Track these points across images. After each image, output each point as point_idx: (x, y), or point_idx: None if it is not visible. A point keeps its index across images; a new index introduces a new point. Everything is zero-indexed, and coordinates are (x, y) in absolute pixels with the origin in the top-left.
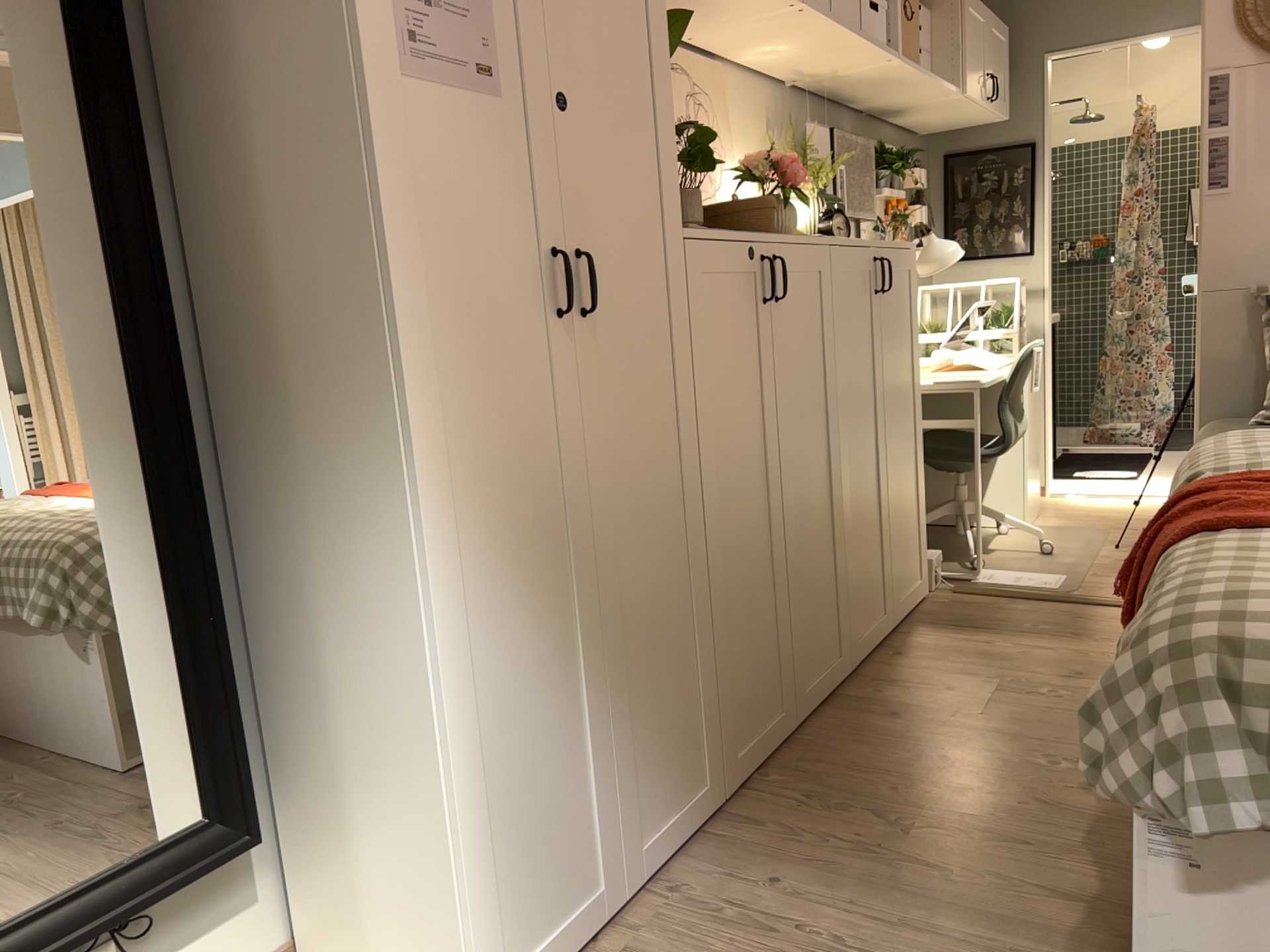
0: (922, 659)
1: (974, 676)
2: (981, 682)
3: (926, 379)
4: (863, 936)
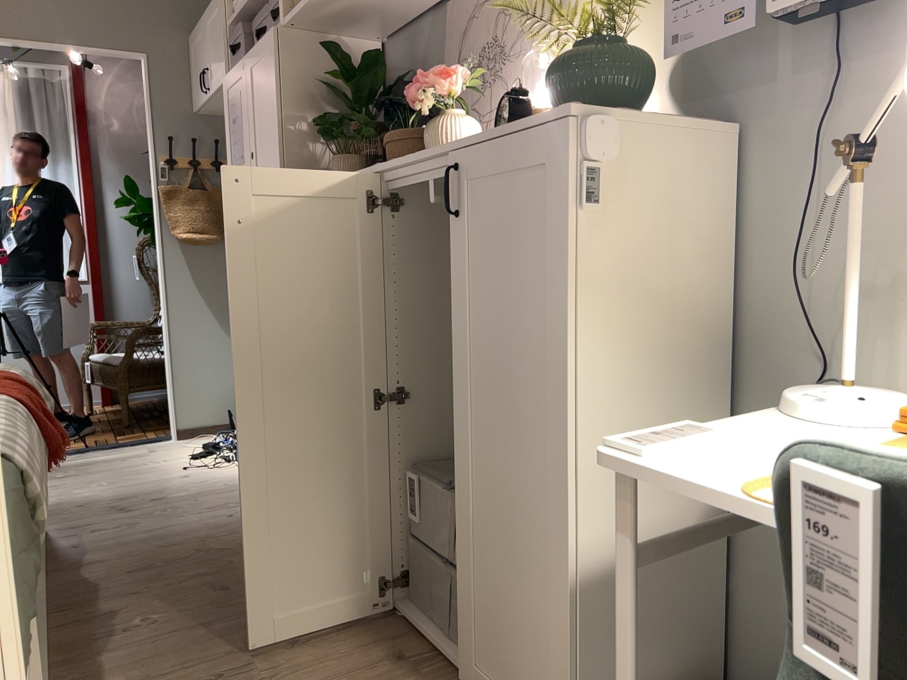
0: (363, 671)
1: (287, 678)
2: (271, 673)
3: (739, 442)
4: (172, 524)
